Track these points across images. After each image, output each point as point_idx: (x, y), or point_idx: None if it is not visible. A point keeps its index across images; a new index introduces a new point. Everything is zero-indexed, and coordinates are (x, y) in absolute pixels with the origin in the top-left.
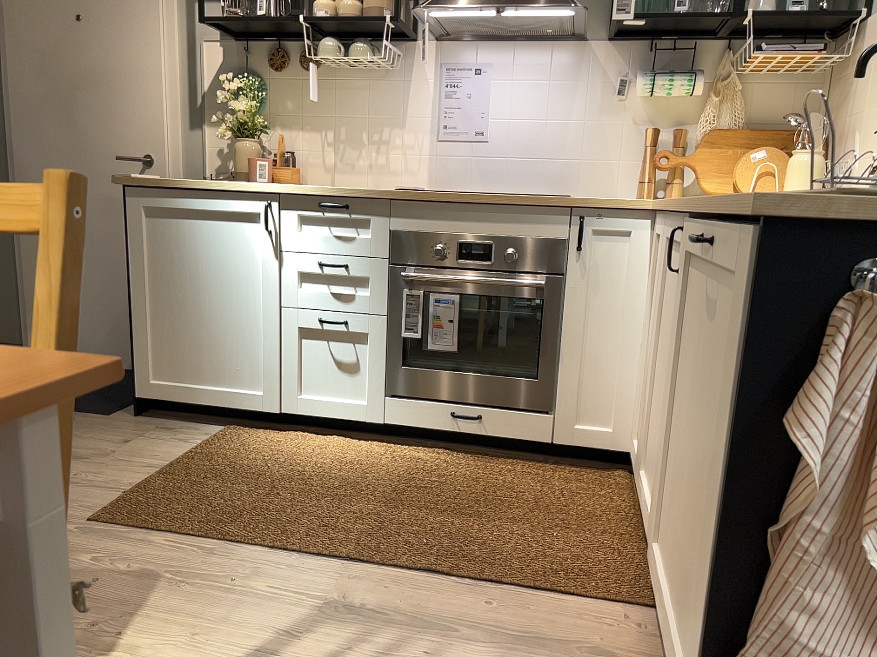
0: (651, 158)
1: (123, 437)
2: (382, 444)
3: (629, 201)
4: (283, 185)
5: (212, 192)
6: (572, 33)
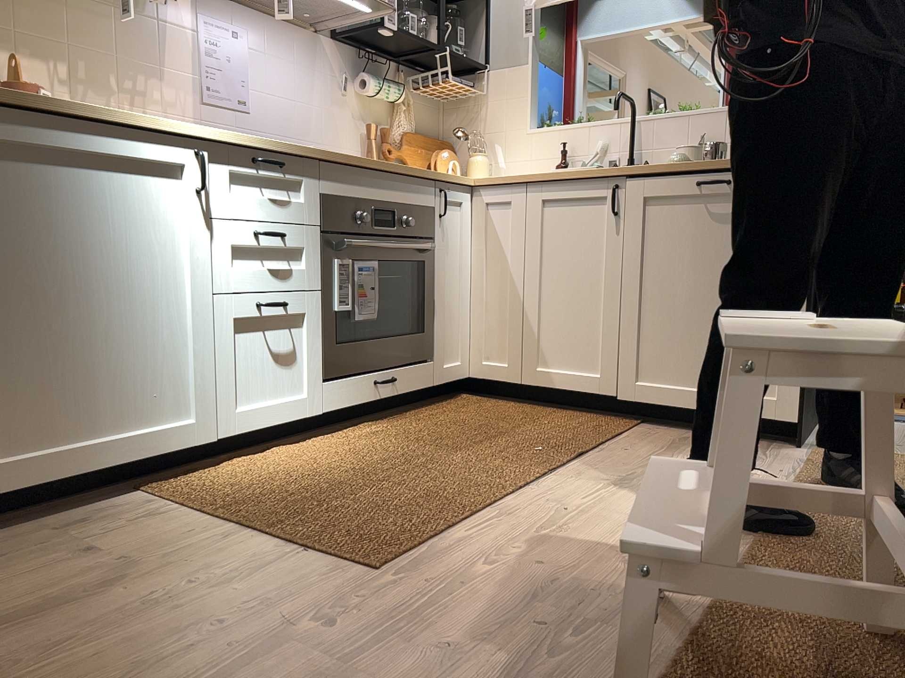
0: (377, 149)
1: (54, 552)
2: (311, 438)
3: (462, 176)
4: (201, 131)
5: (112, 128)
6: (320, 26)
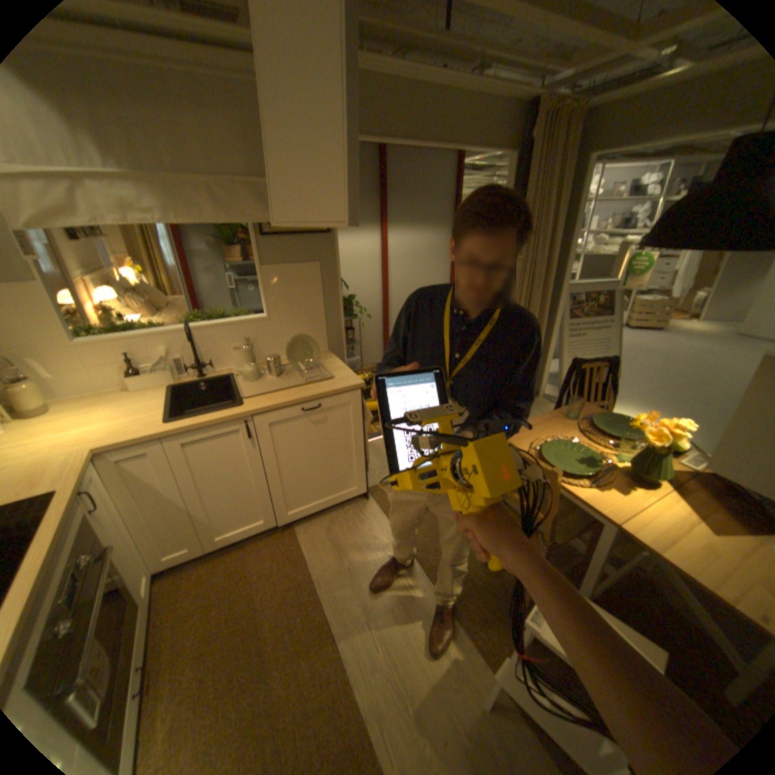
0: None
1: None
2: None
3: (79, 461)
4: None
5: None
6: None
